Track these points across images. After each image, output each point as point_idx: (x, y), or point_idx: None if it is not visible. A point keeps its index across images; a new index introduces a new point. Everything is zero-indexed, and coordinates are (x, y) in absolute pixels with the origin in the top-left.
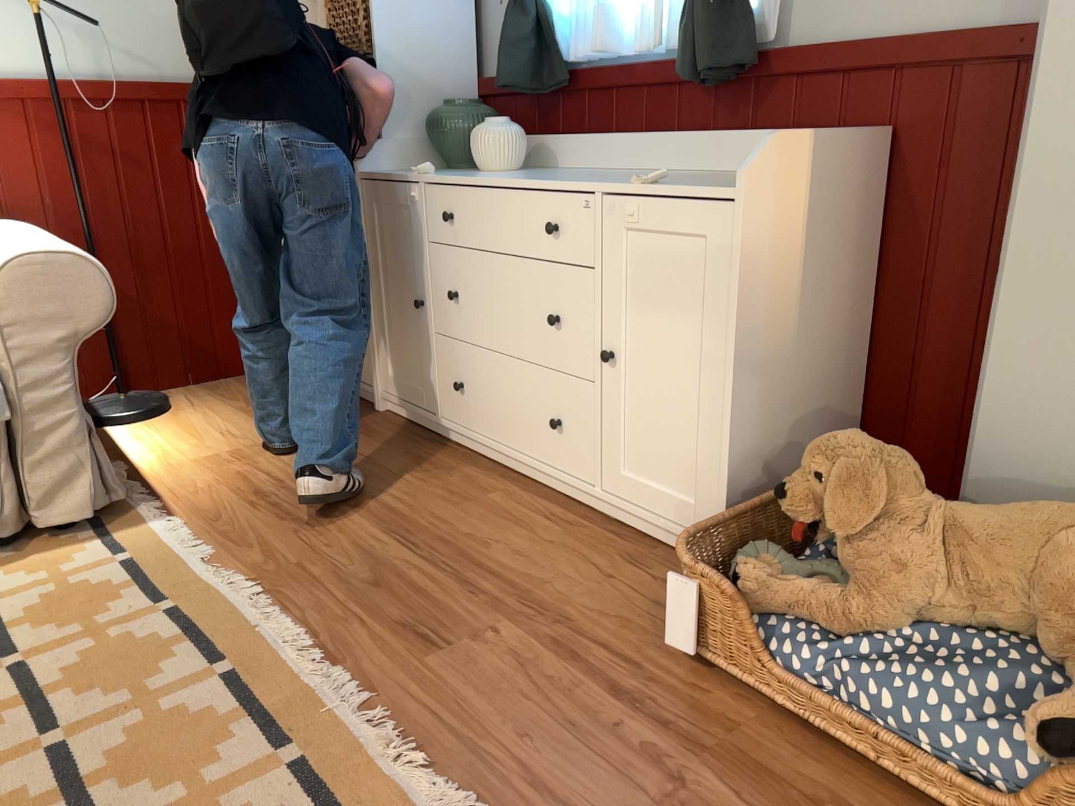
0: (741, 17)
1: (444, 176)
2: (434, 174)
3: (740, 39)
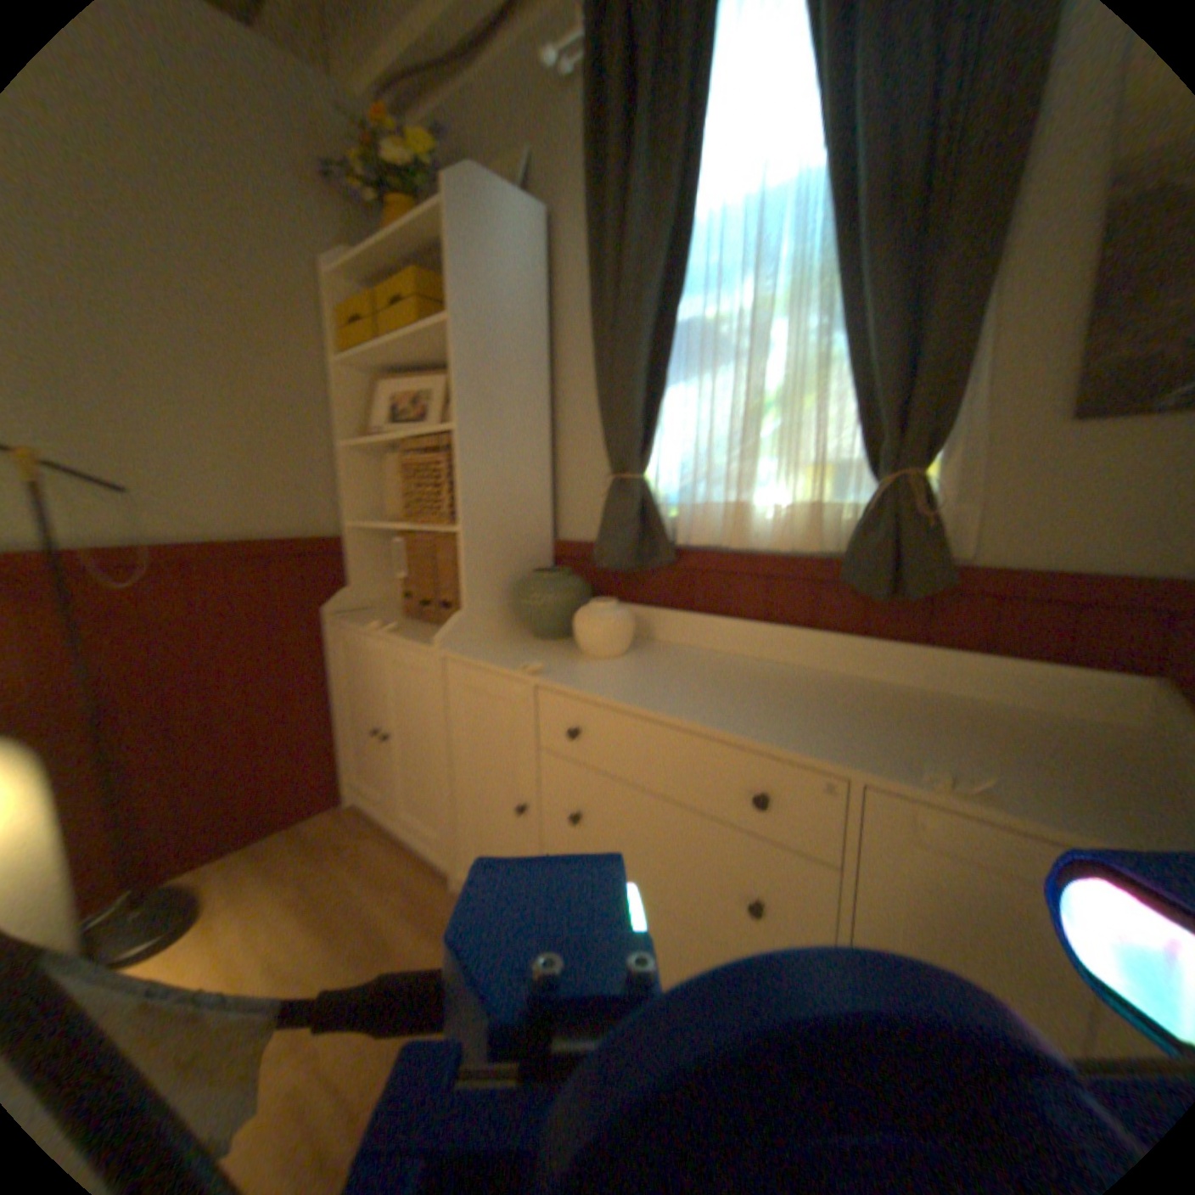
0: (943, 530)
1: (561, 674)
2: (547, 670)
3: (948, 555)
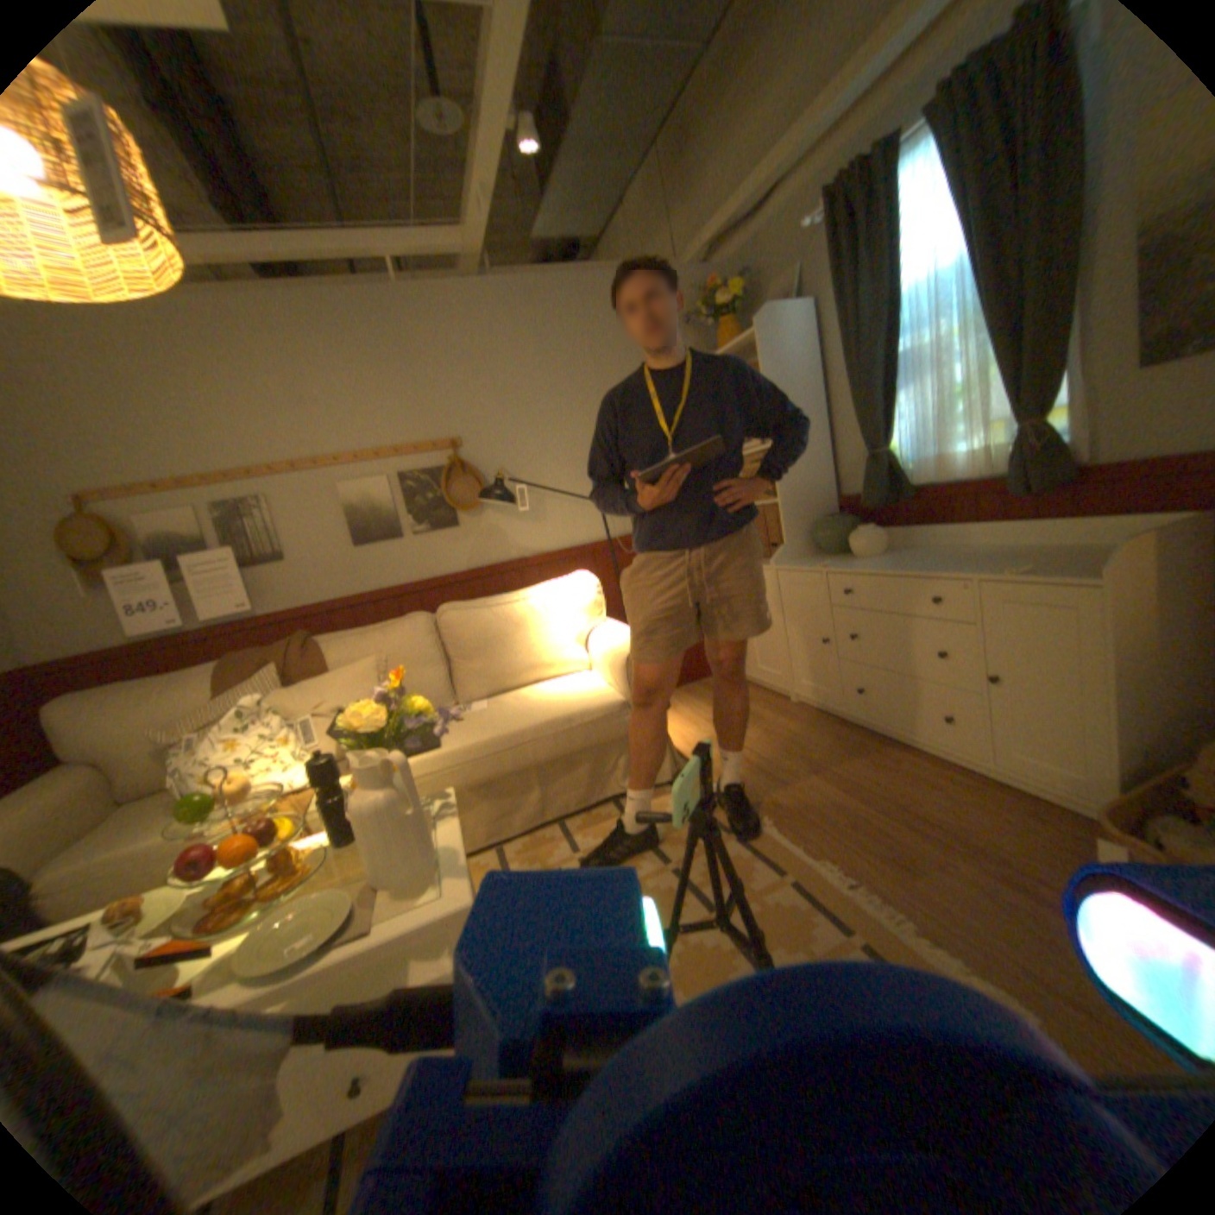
0: (1062, 448)
1: (840, 565)
2: (832, 564)
3: (1065, 462)
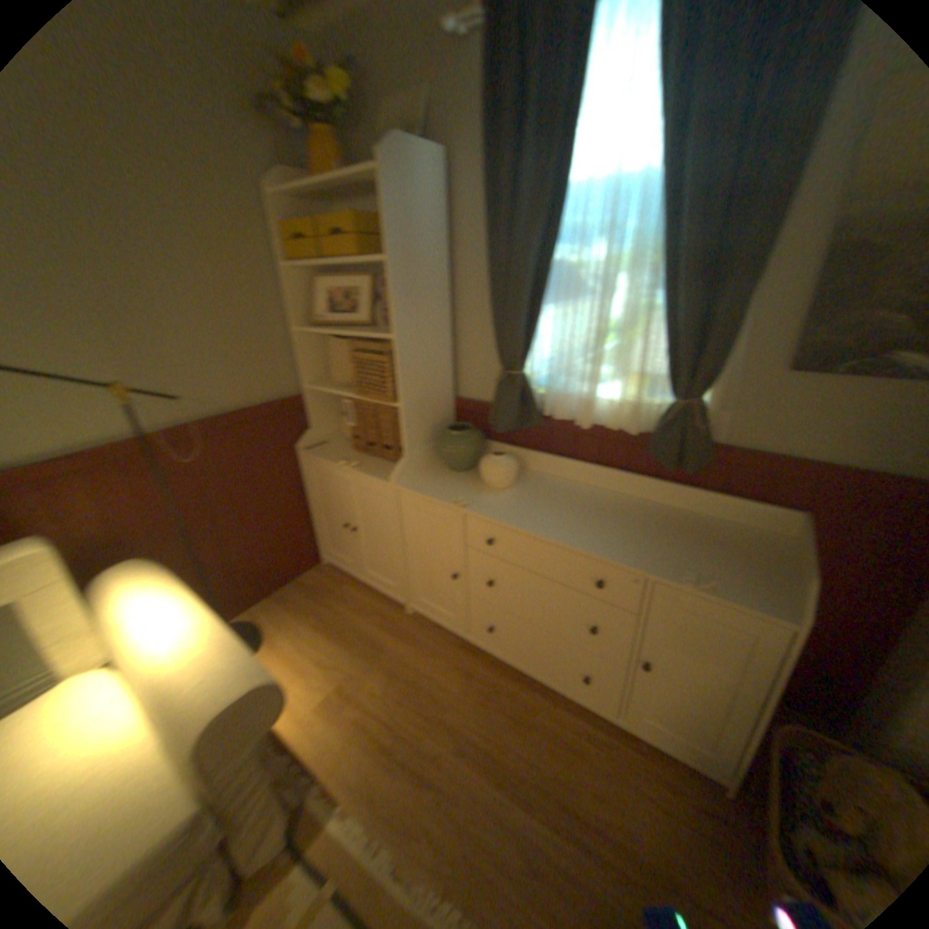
0: (707, 429)
1: (477, 504)
2: (468, 501)
3: (708, 444)
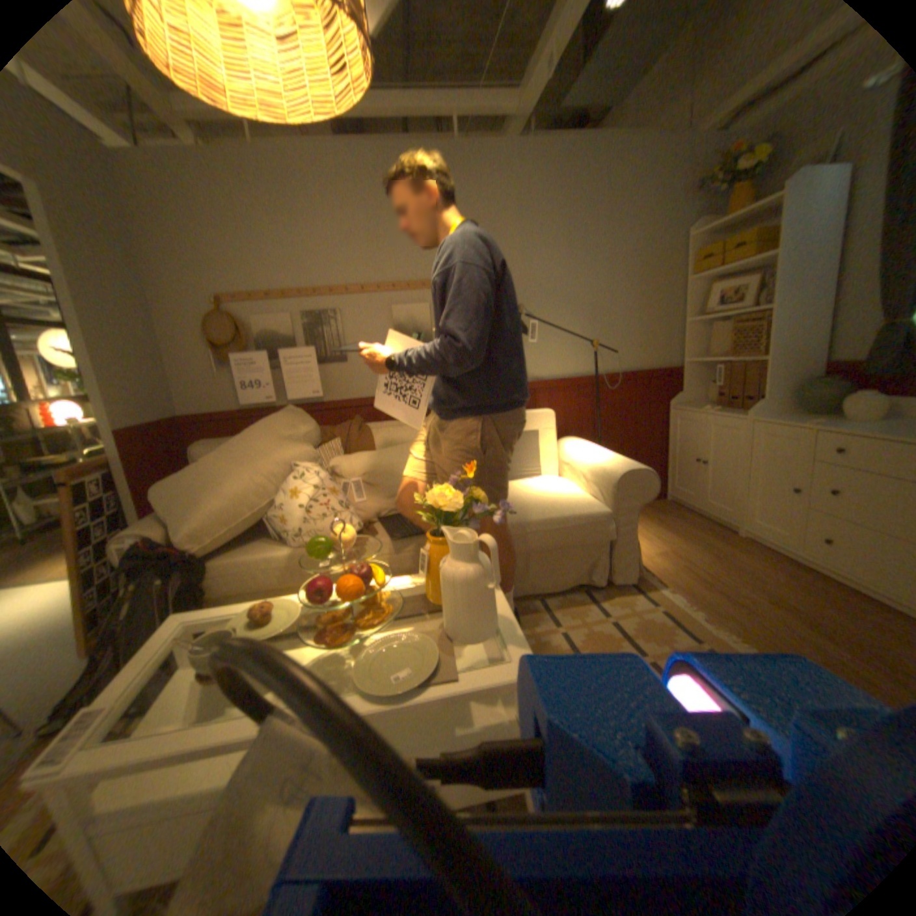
0: None
1: (833, 425)
2: (823, 423)
3: None
